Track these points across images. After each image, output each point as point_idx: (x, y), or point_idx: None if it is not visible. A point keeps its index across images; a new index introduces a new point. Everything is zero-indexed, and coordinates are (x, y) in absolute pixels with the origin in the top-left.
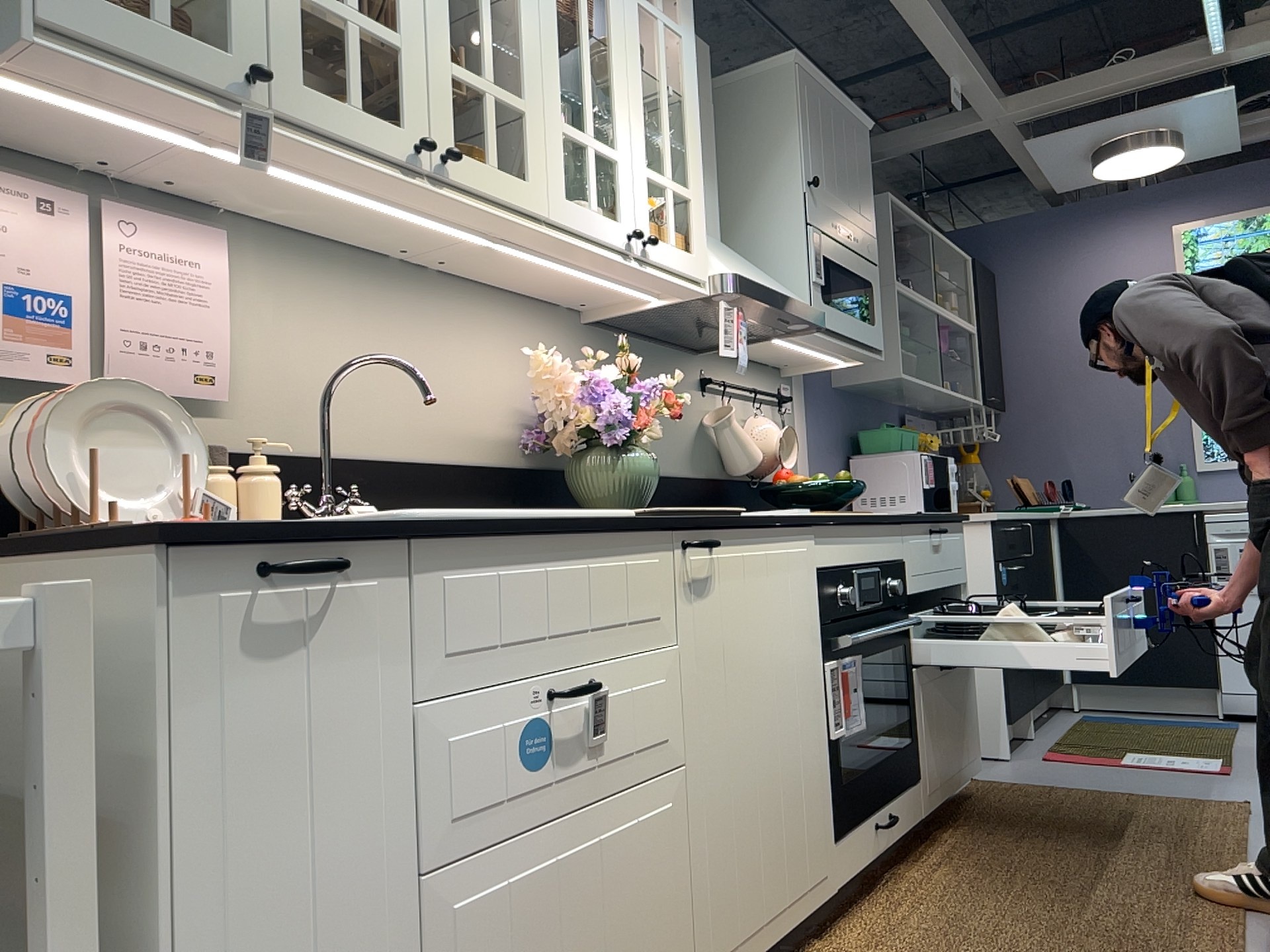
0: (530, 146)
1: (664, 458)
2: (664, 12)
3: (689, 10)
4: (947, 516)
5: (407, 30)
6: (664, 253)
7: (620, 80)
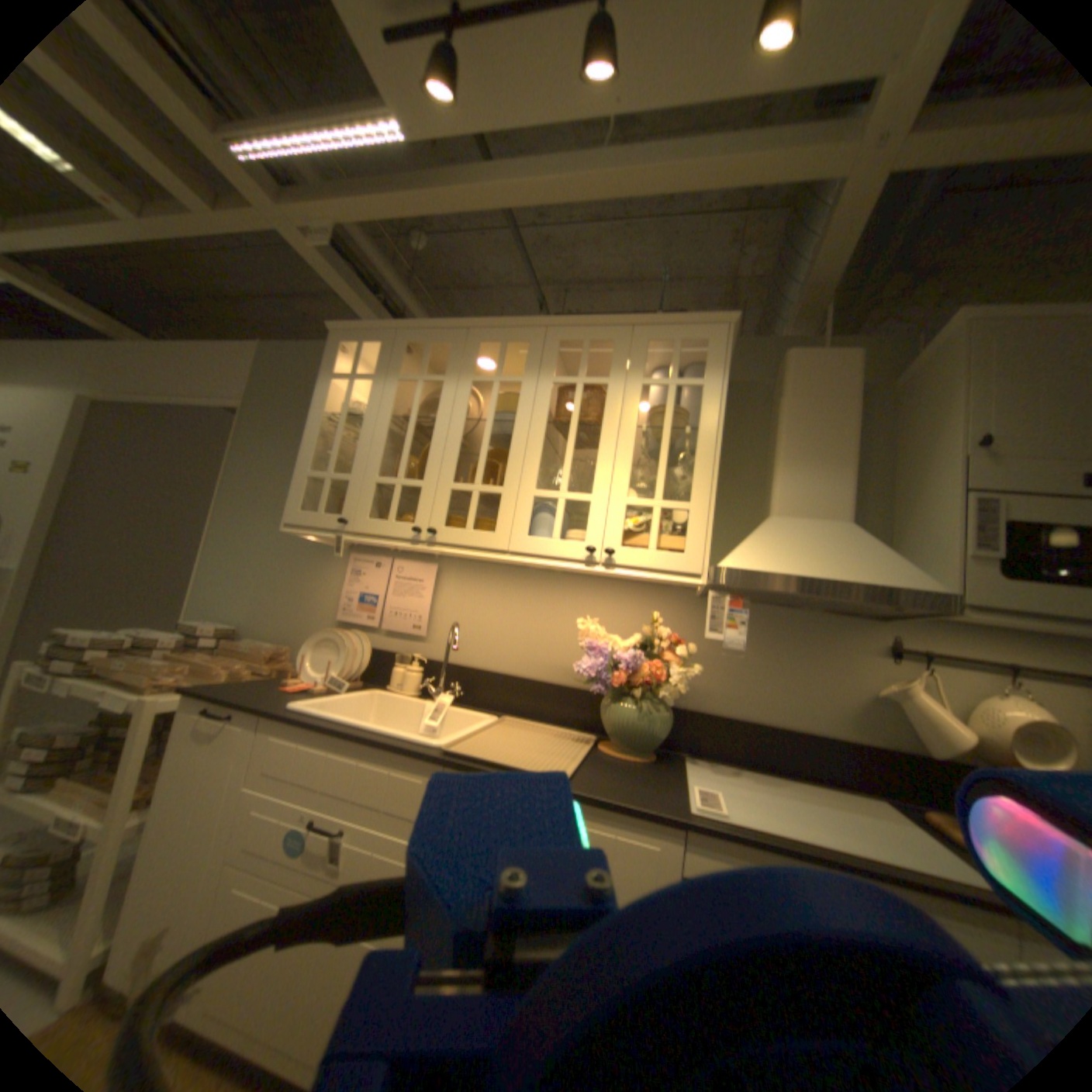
0: (501, 511)
1: (800, 715)
2: (678, 375)
3: (719, 358)
4: None
5: (428, 477)
6: (635, 557)
7: (605, 445)
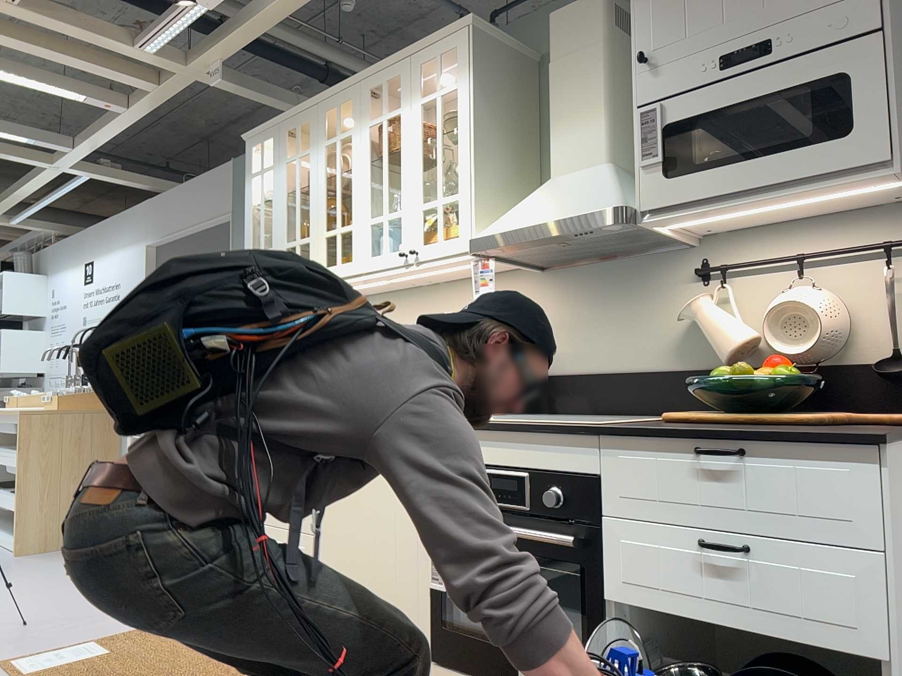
0: (352, 243)
1: (629, 356)
2: (440, 88)
3: (463, 62)
4: (743, 432)
5: (311, 232)
6: (430, 250)
7: (404, 166)
